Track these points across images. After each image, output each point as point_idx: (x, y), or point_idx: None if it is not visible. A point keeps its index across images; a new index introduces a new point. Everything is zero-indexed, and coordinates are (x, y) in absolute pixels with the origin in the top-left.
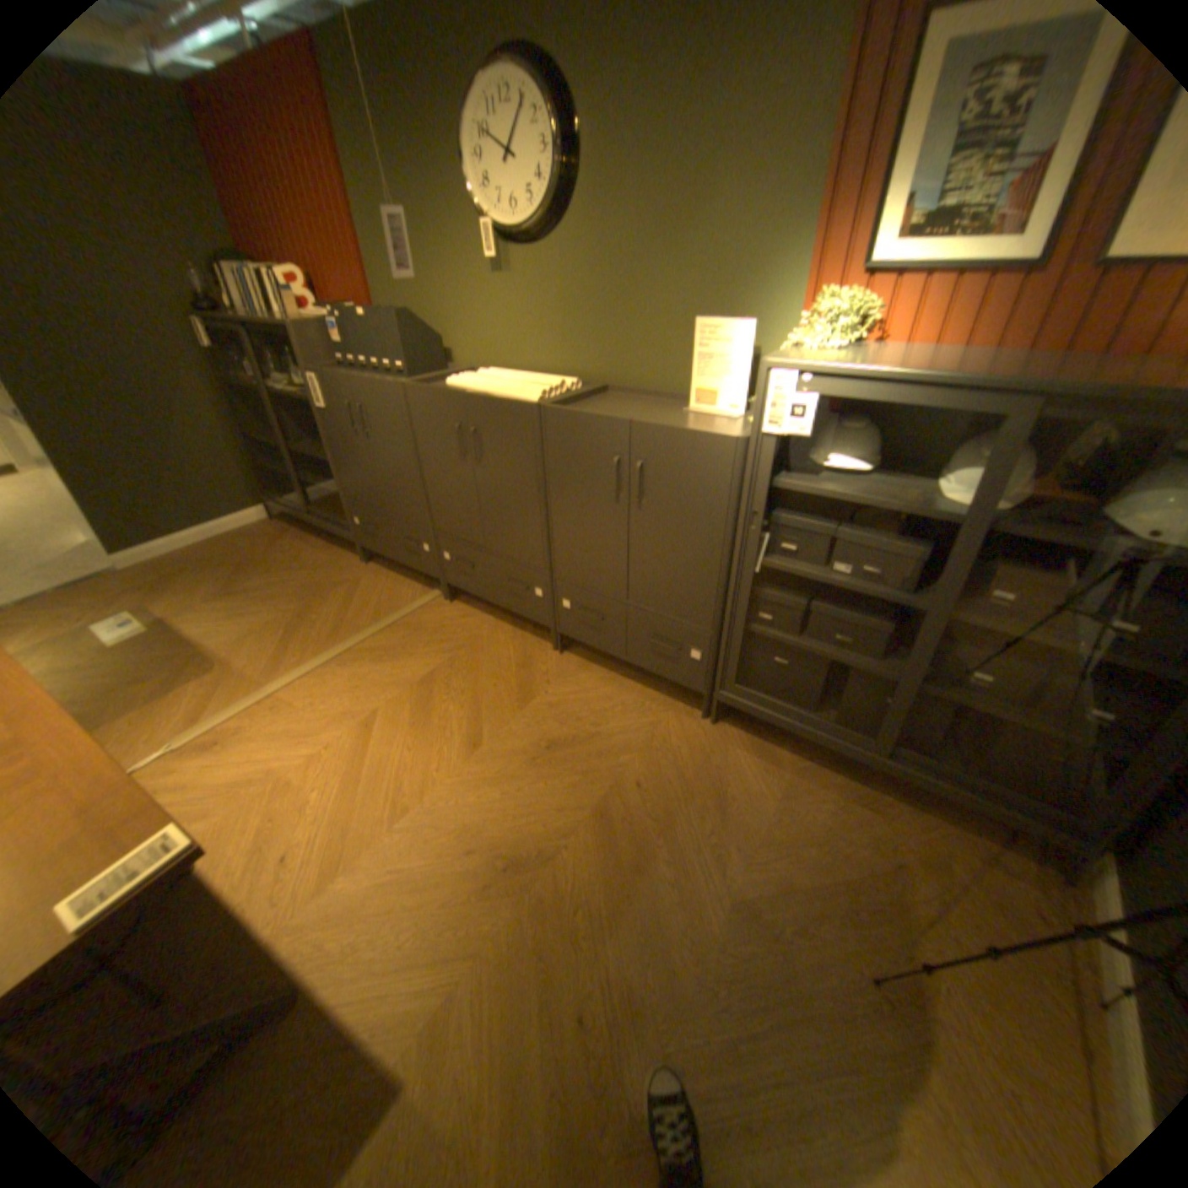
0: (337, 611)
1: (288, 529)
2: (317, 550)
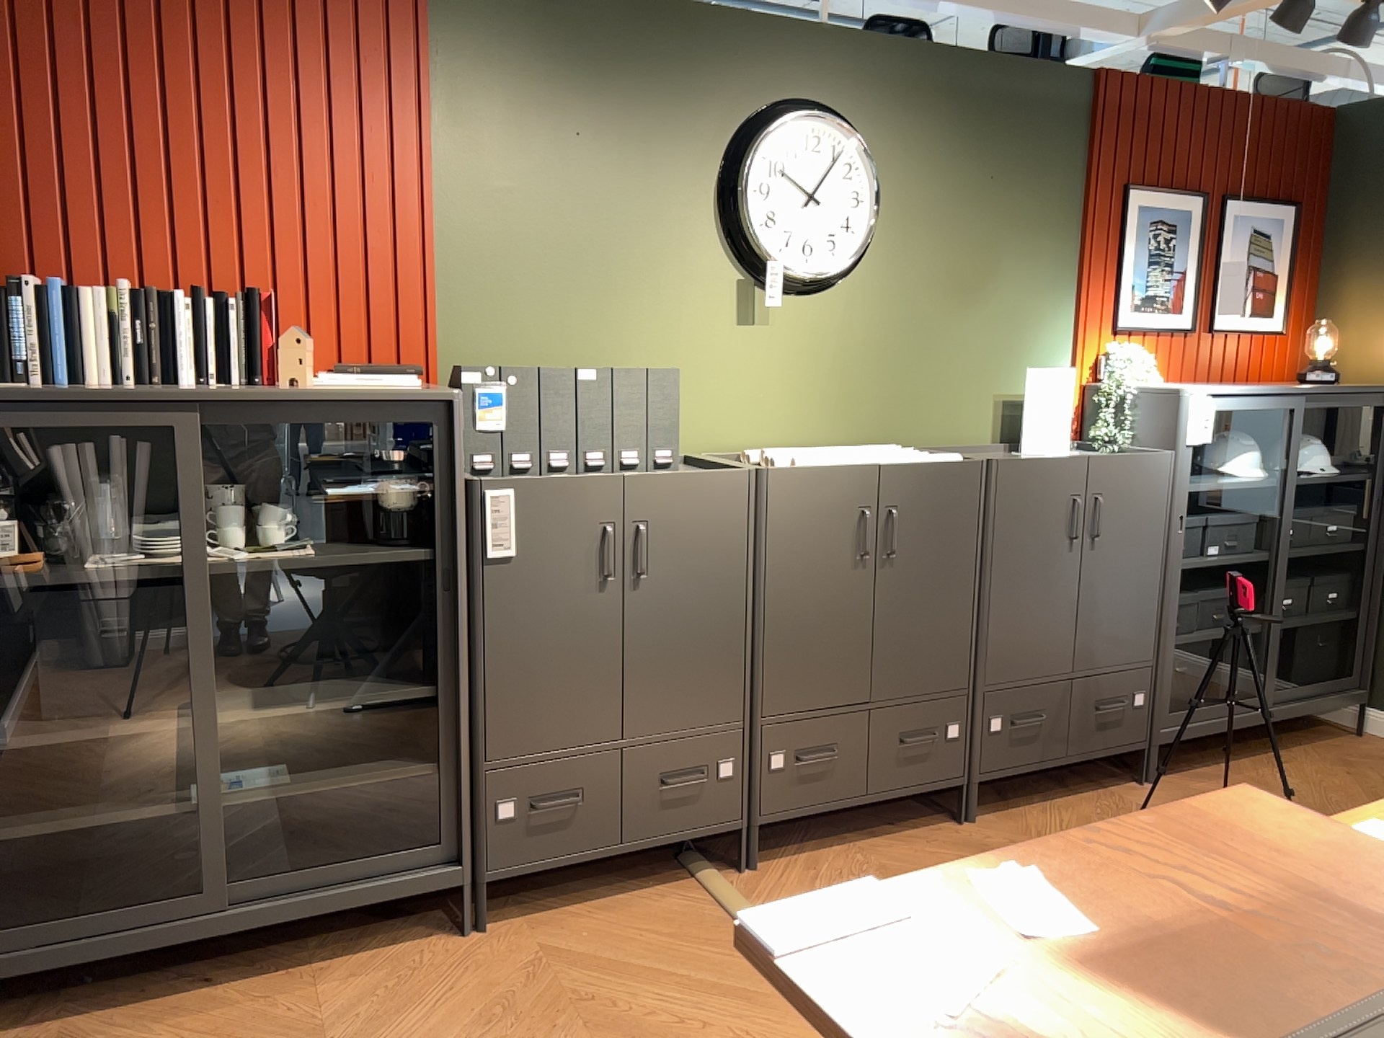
0: (659, 991)
1: (48, 1029)
2: (291, 991)
